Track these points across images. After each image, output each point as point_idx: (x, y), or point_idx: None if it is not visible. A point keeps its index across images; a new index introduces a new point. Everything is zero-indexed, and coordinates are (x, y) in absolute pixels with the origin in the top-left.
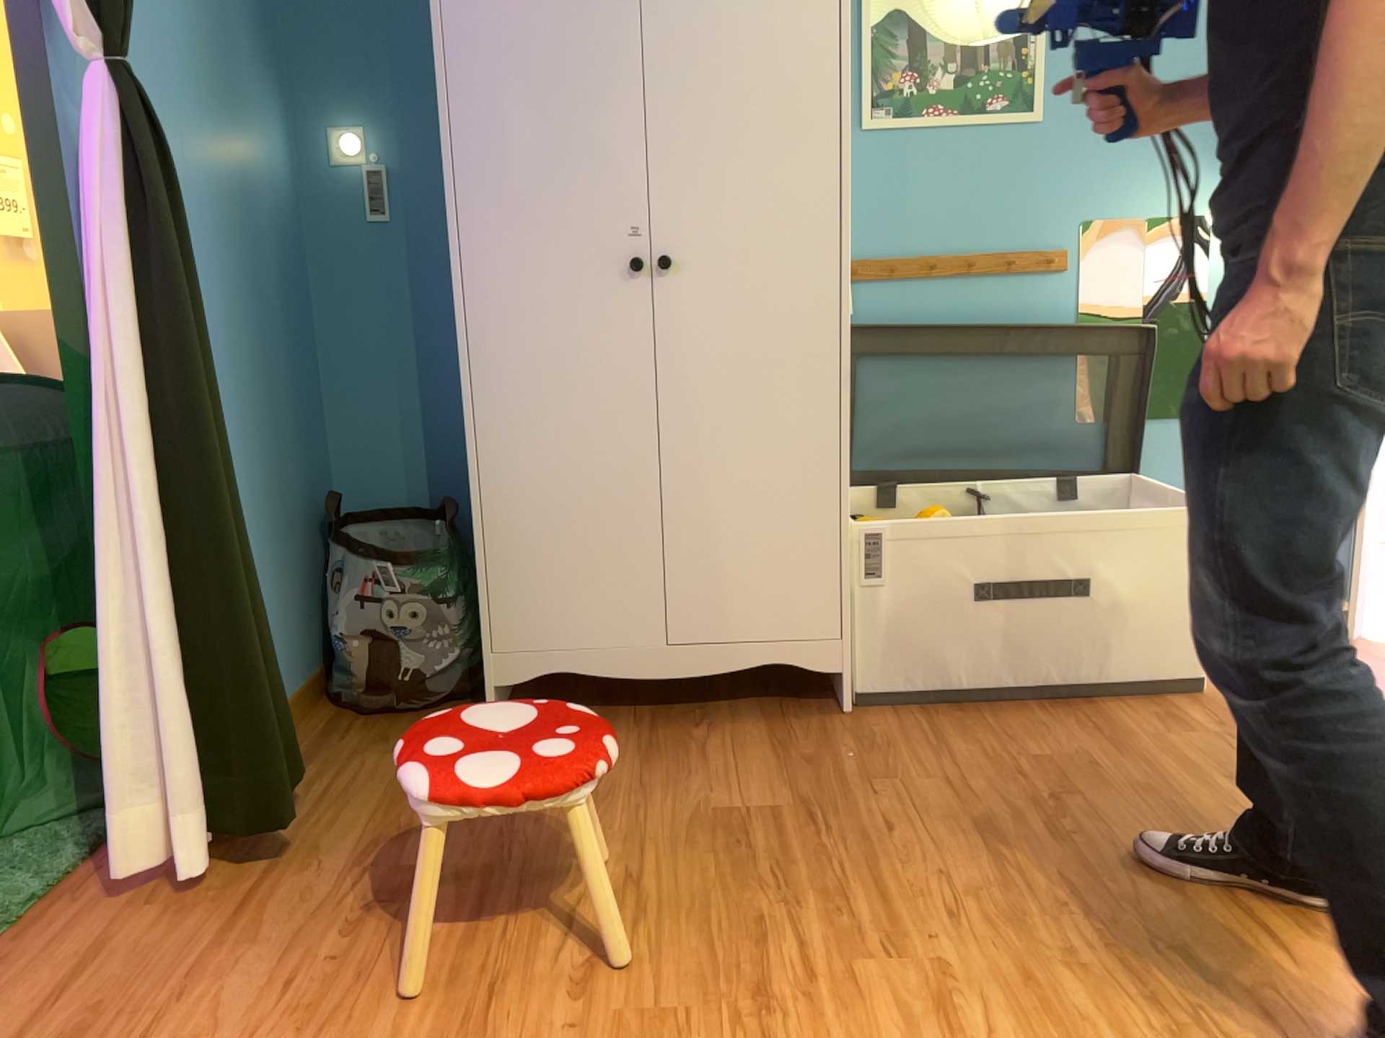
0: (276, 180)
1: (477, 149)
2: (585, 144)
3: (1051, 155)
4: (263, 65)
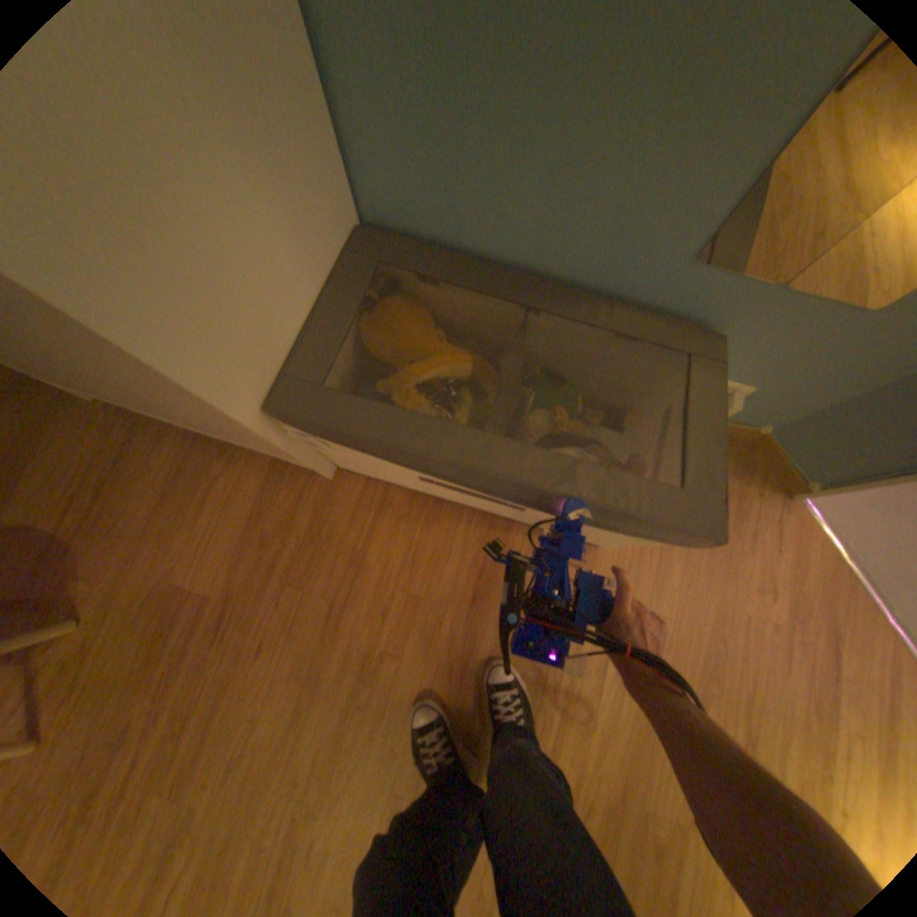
0: None
1: None
2: None
3: None
4: None
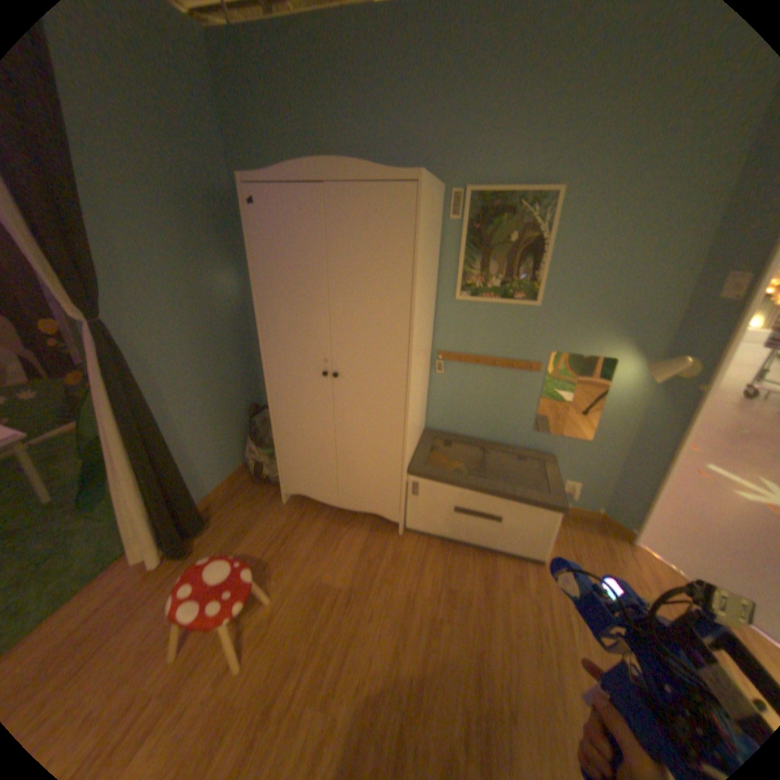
0: (228, 299)
1: (269, 320)
2: (308, 324)
3: (543, 320)
4: (220, 255)
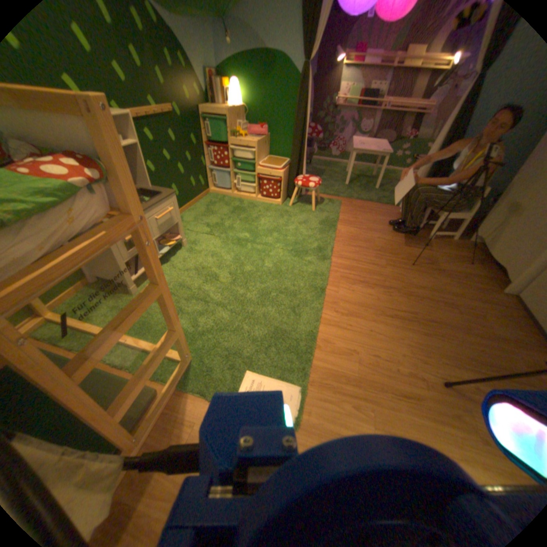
0: None
1: None
2: None
3: None
4: None
